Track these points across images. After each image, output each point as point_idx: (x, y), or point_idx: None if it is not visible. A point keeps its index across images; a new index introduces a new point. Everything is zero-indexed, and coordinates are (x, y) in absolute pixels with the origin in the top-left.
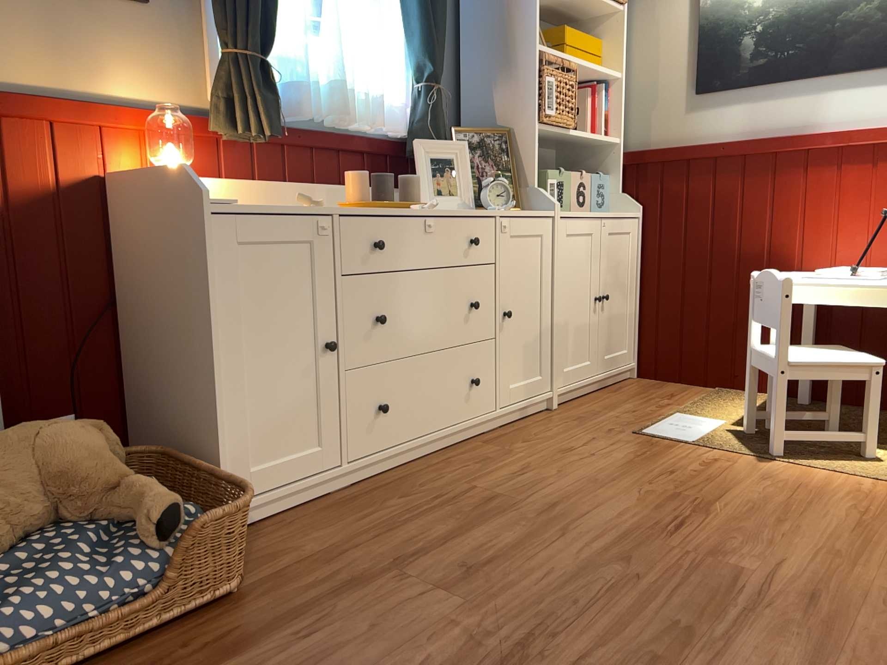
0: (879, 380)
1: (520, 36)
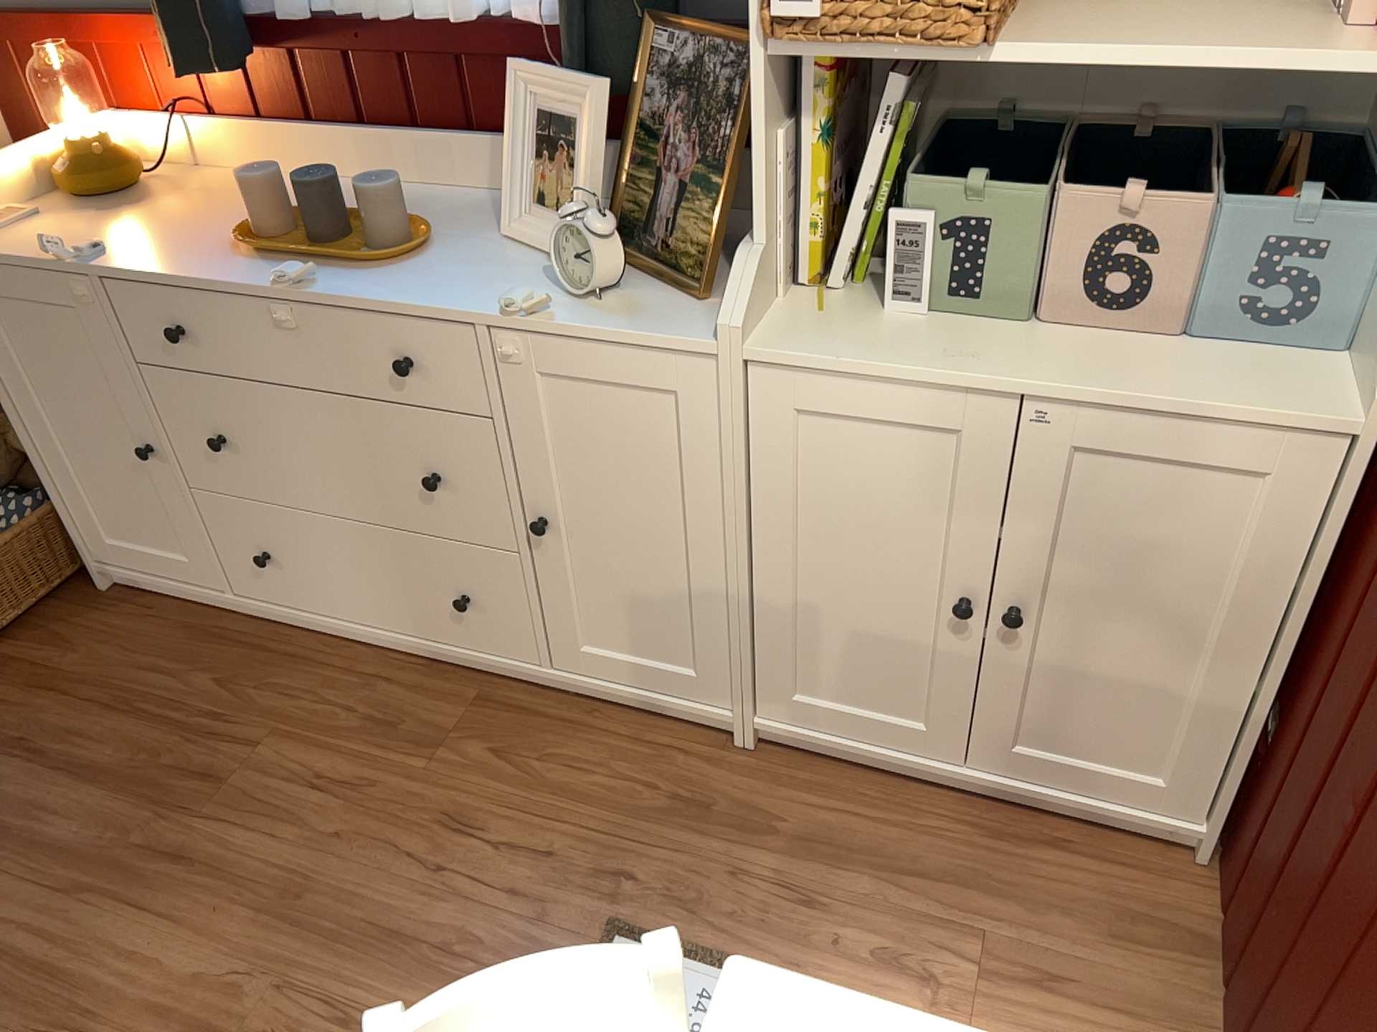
0: None
1: None
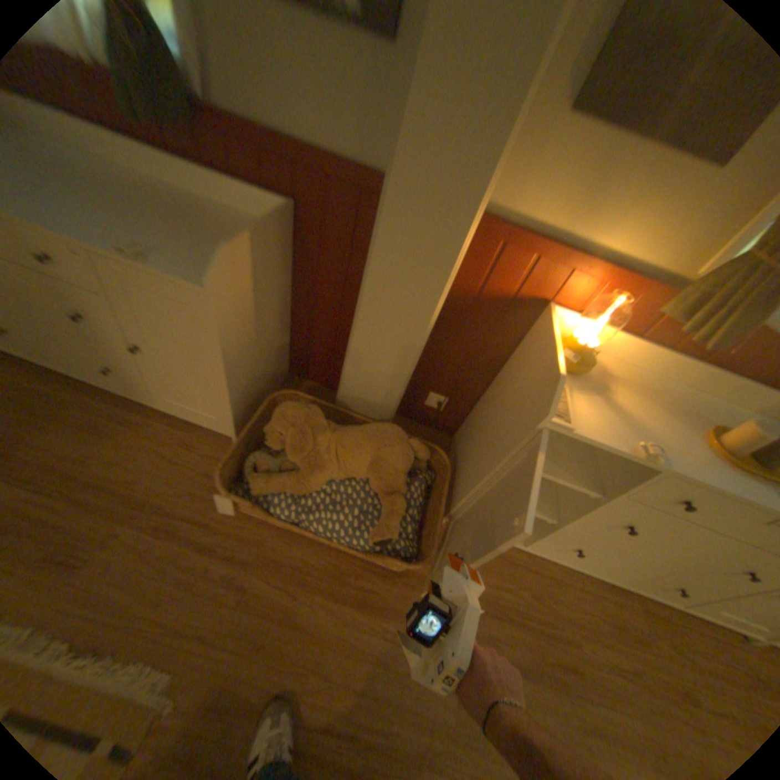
0: None
1: None
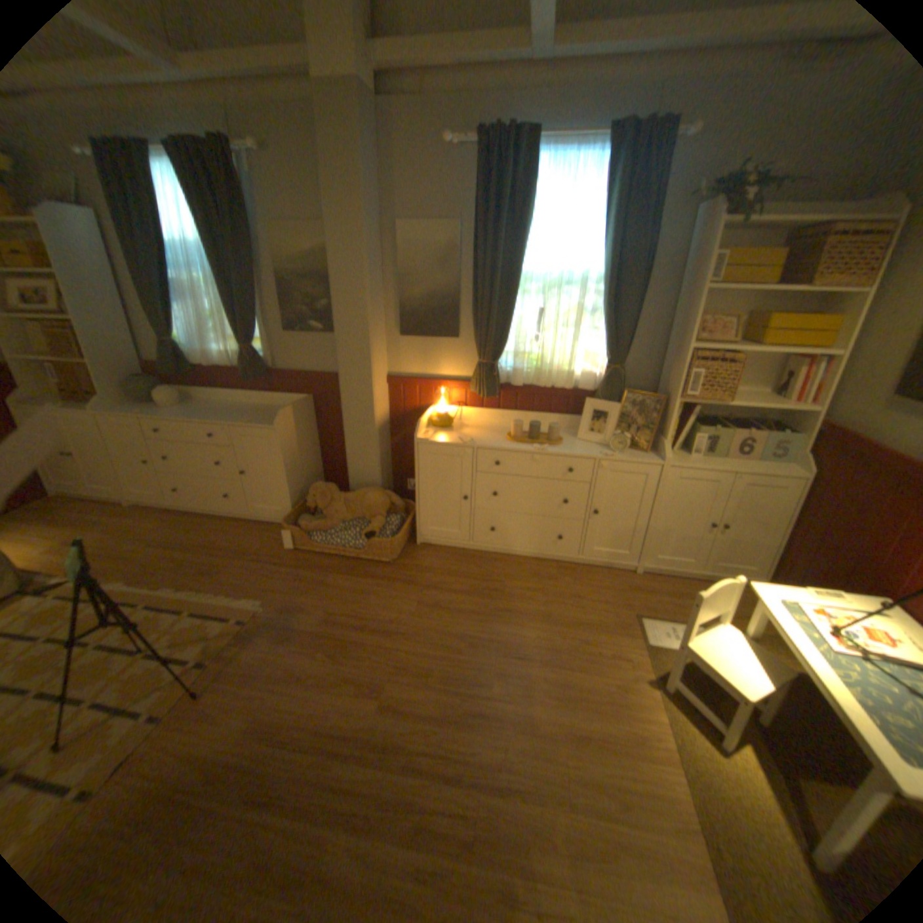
0: (746, 711)
1: (687, 336)
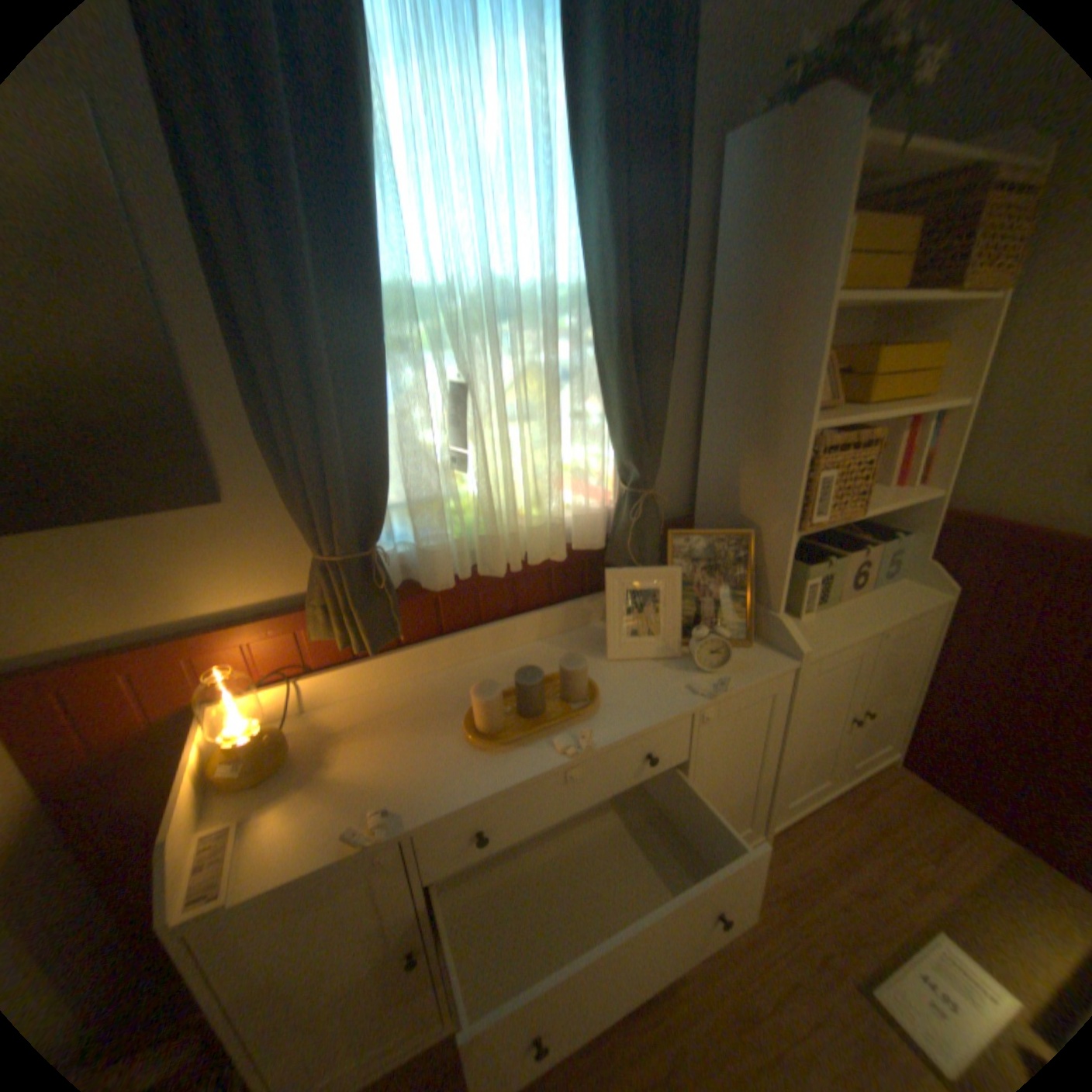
0: None
1: (789, 405)
